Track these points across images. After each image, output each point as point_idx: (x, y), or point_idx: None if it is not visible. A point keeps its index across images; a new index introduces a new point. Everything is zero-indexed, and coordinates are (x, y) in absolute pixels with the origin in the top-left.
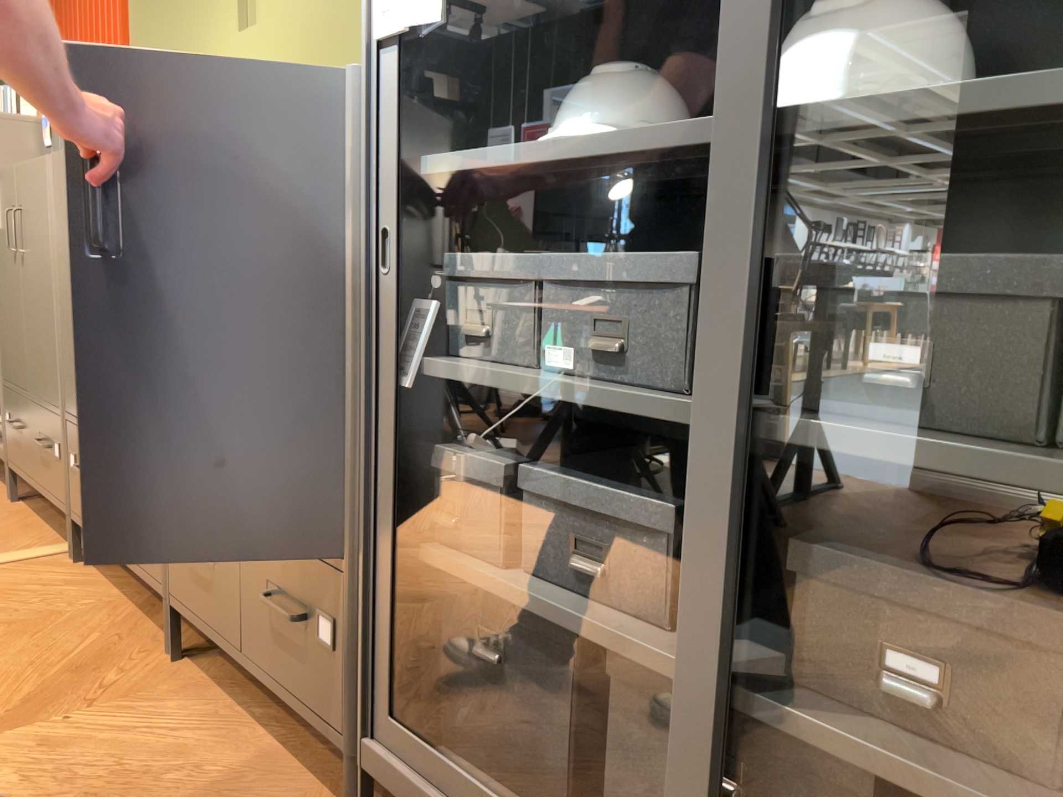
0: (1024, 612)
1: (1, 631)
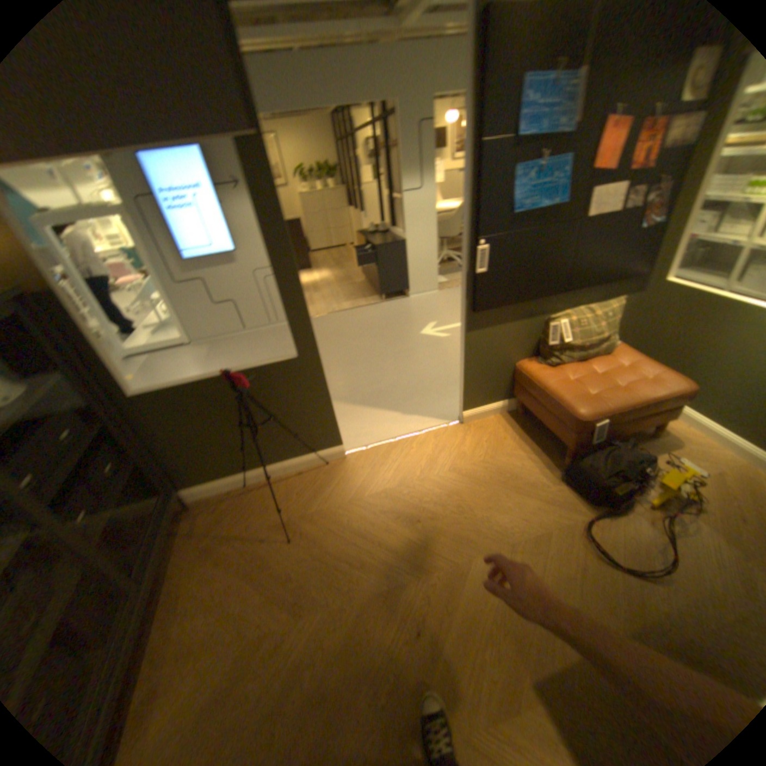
0: (77, 492)
1: None
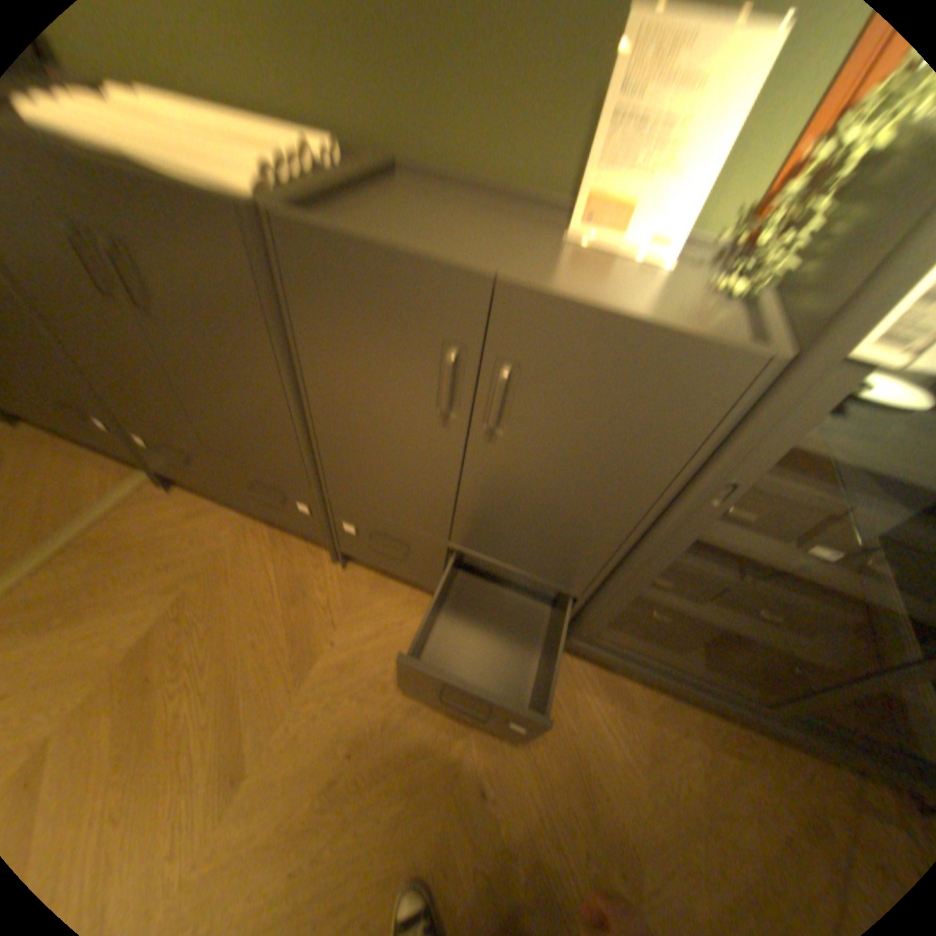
0: None
1: (194, 582)
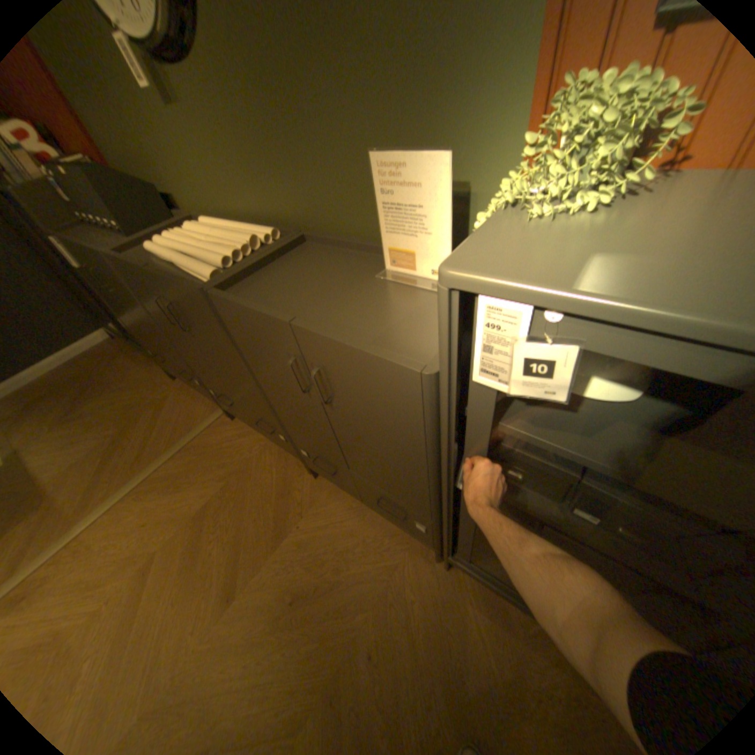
0: None
1: (234, 478)
